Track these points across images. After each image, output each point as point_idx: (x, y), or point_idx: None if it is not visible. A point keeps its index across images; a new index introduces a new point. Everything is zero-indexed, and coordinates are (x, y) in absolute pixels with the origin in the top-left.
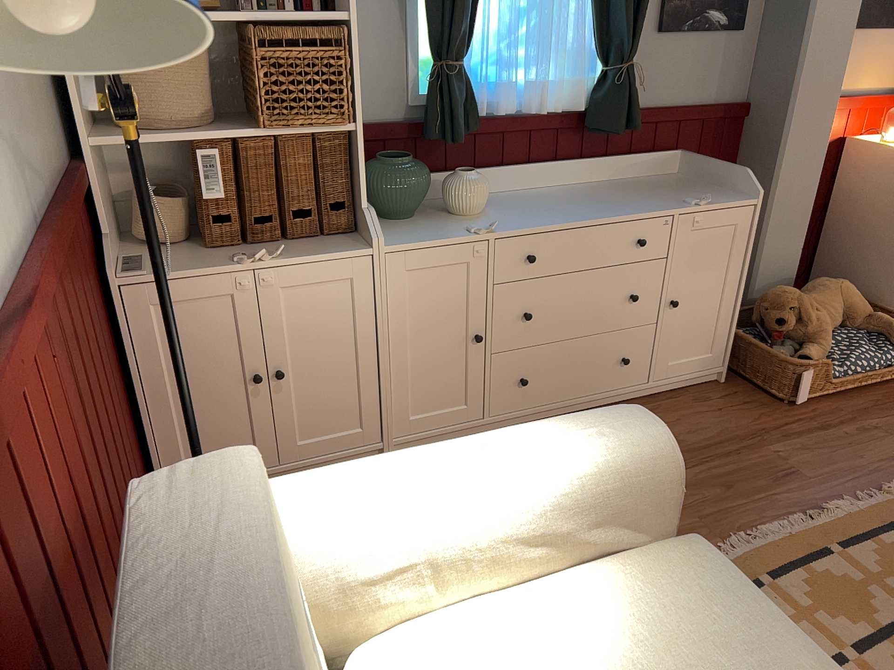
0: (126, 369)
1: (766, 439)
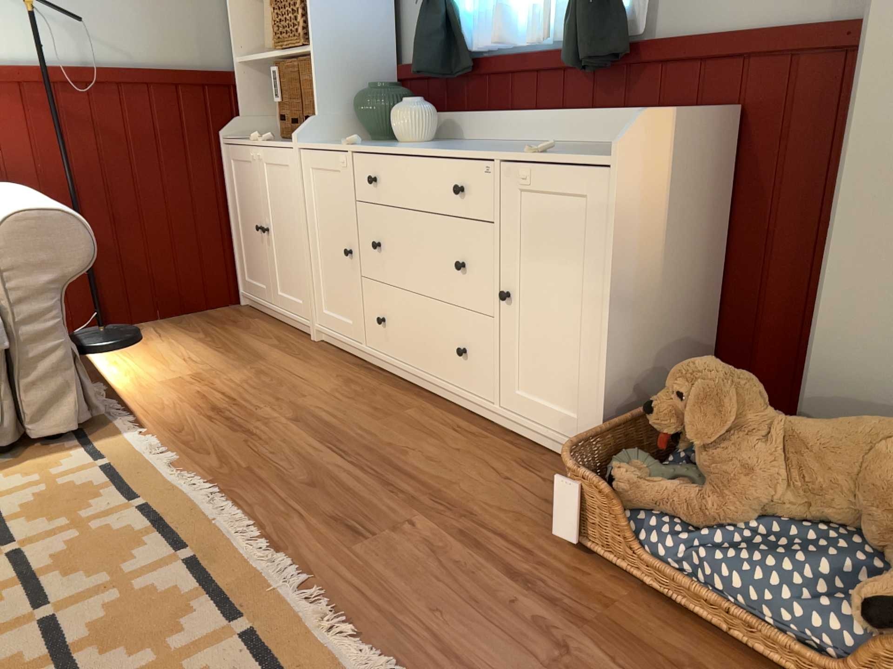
0: (226, 199)
1: (444, 515)
